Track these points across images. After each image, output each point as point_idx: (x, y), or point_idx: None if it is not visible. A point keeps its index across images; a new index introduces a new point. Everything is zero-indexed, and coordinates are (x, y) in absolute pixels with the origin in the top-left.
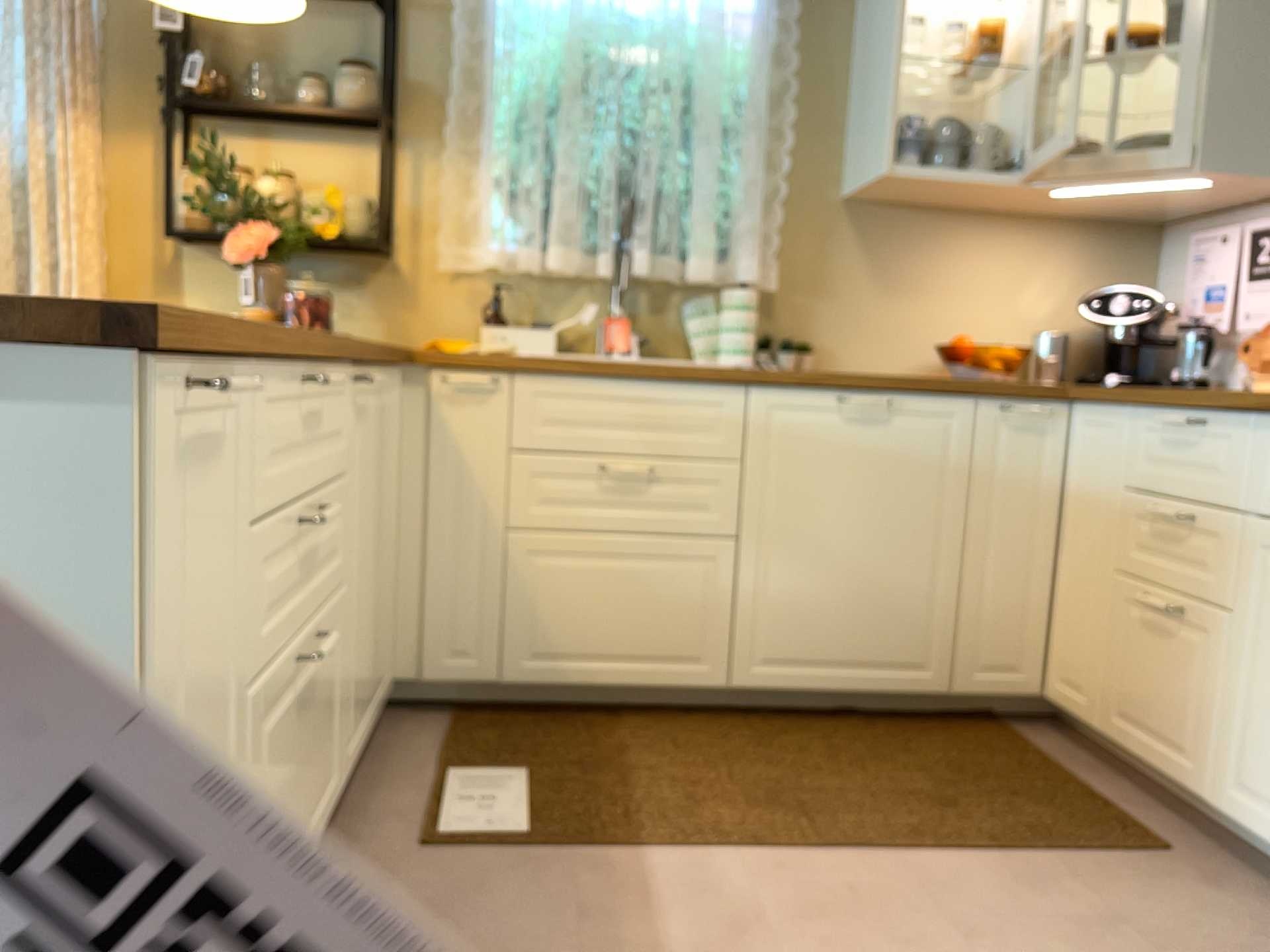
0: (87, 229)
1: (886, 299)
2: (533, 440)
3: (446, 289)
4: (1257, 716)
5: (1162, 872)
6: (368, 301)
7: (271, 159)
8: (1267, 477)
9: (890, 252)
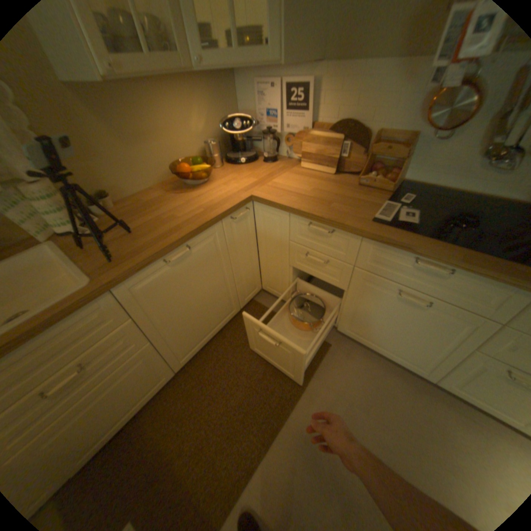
0: None
1: (129, 148)
2: None
3: None
4: (356, 316)
5: (335, 358)
6: None
7: None
8: (365, 257)
9: (116, 117)
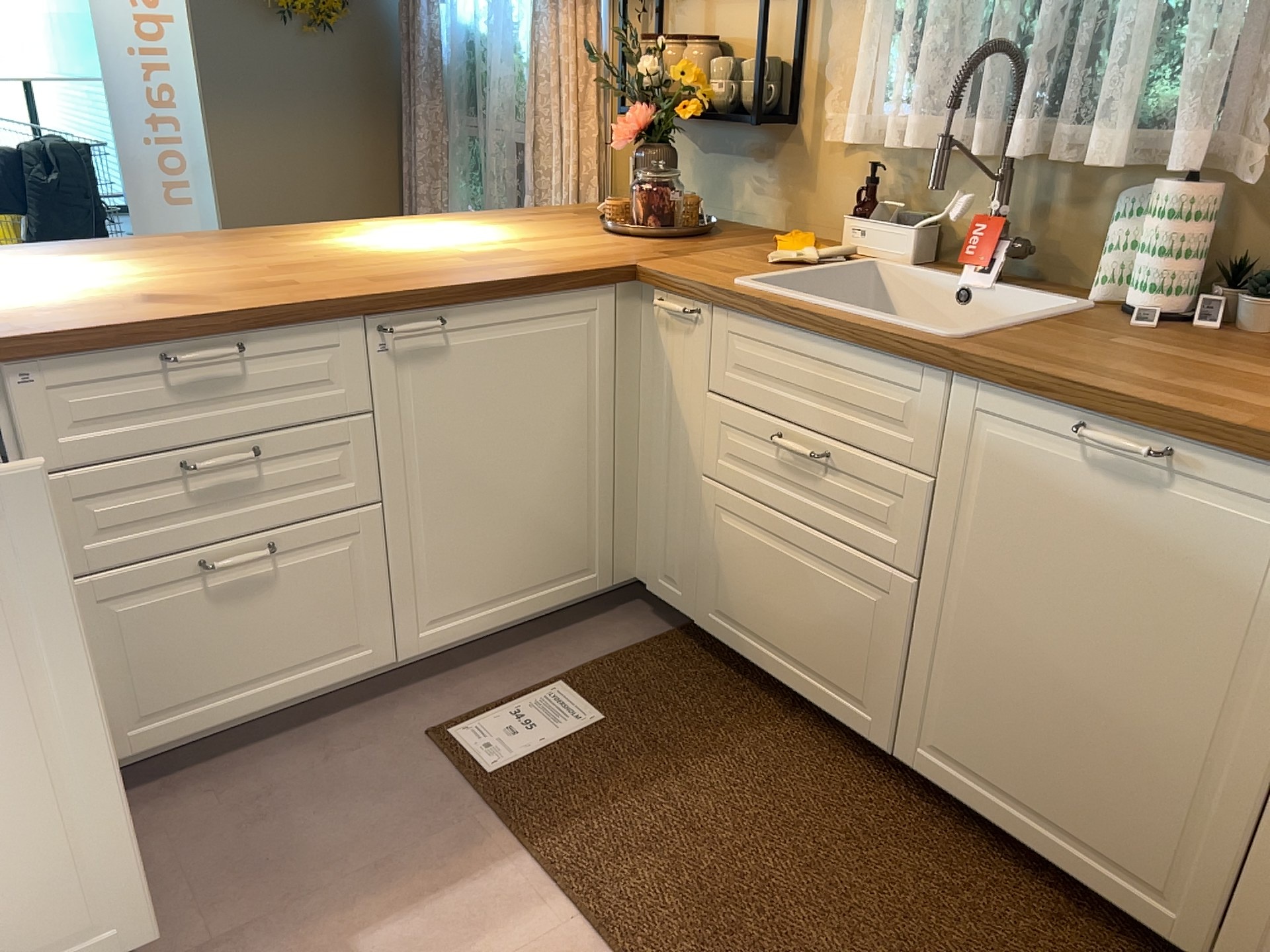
0: (584, 107)
1: None
2: (727, 384)
3: (838, 166)
4: None
5: None
6: (771, 177)
7: (710, 20)
8: None
9: None
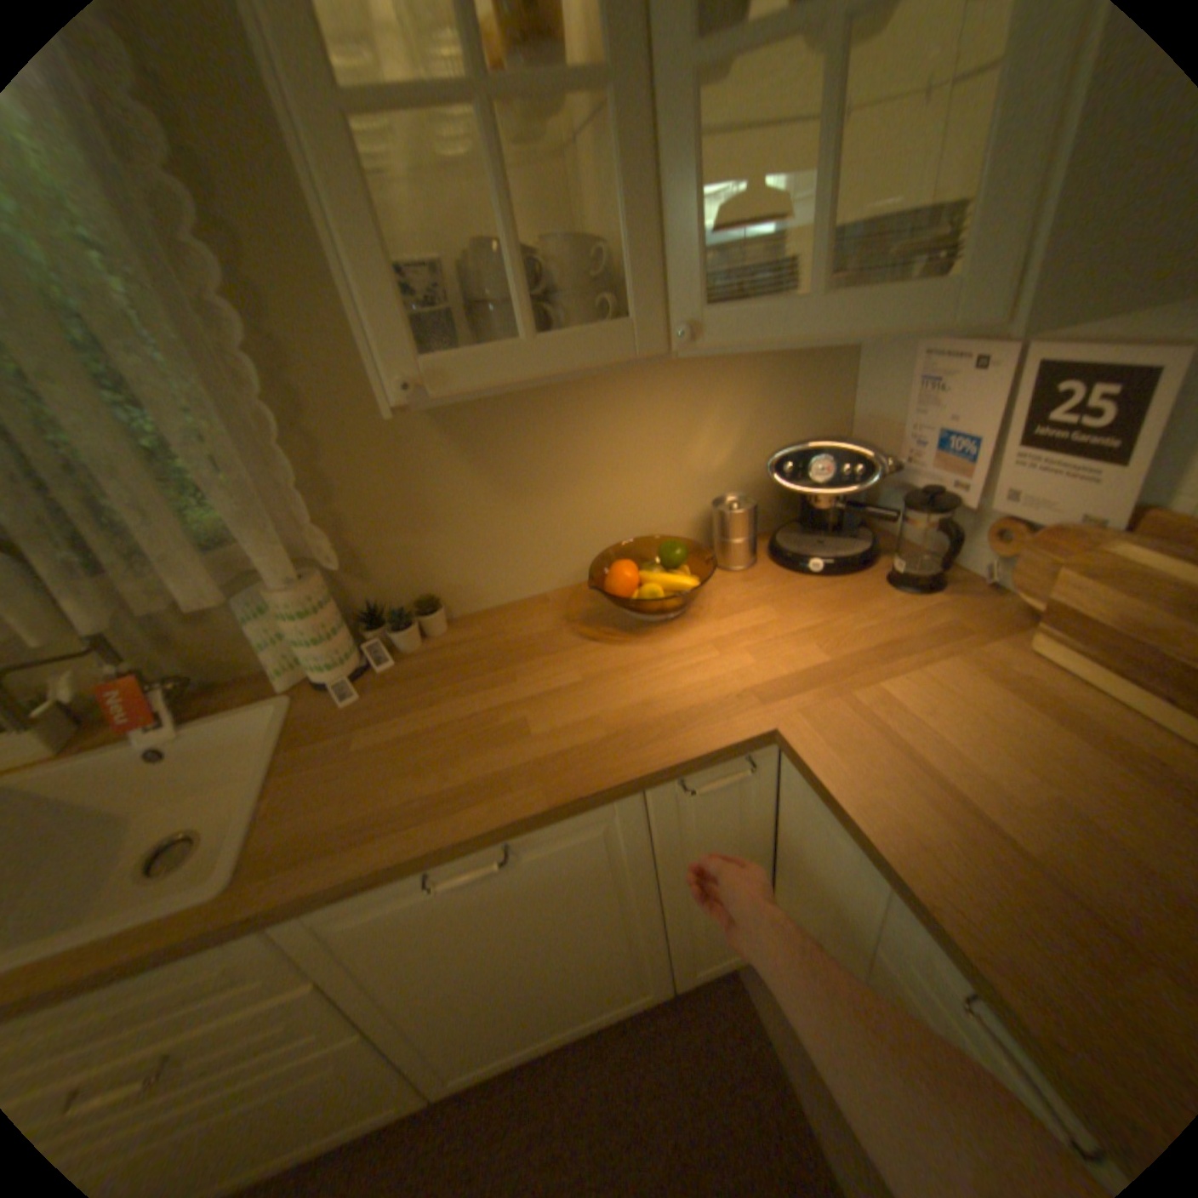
0: None
1: (515, 508)
2: None
3: None
4: None
5: None
6: None
7: None
8: None
9: (500, 444)
